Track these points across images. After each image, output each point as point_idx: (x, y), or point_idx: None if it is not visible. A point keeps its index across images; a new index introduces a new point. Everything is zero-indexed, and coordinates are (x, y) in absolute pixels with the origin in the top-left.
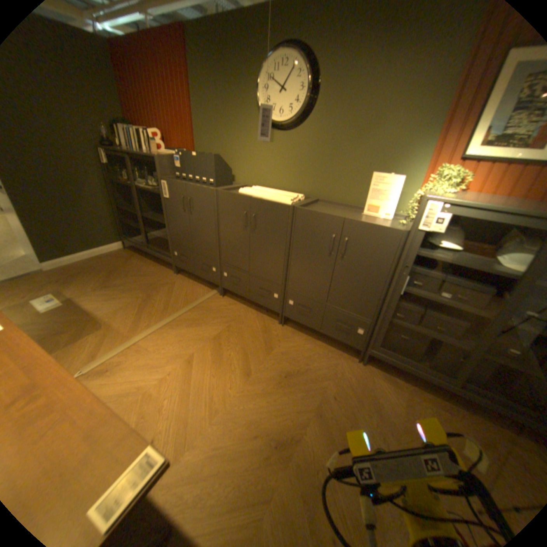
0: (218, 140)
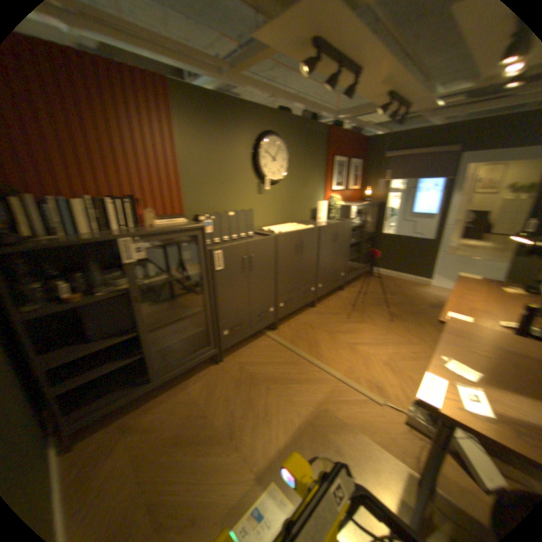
0: (215, 198)
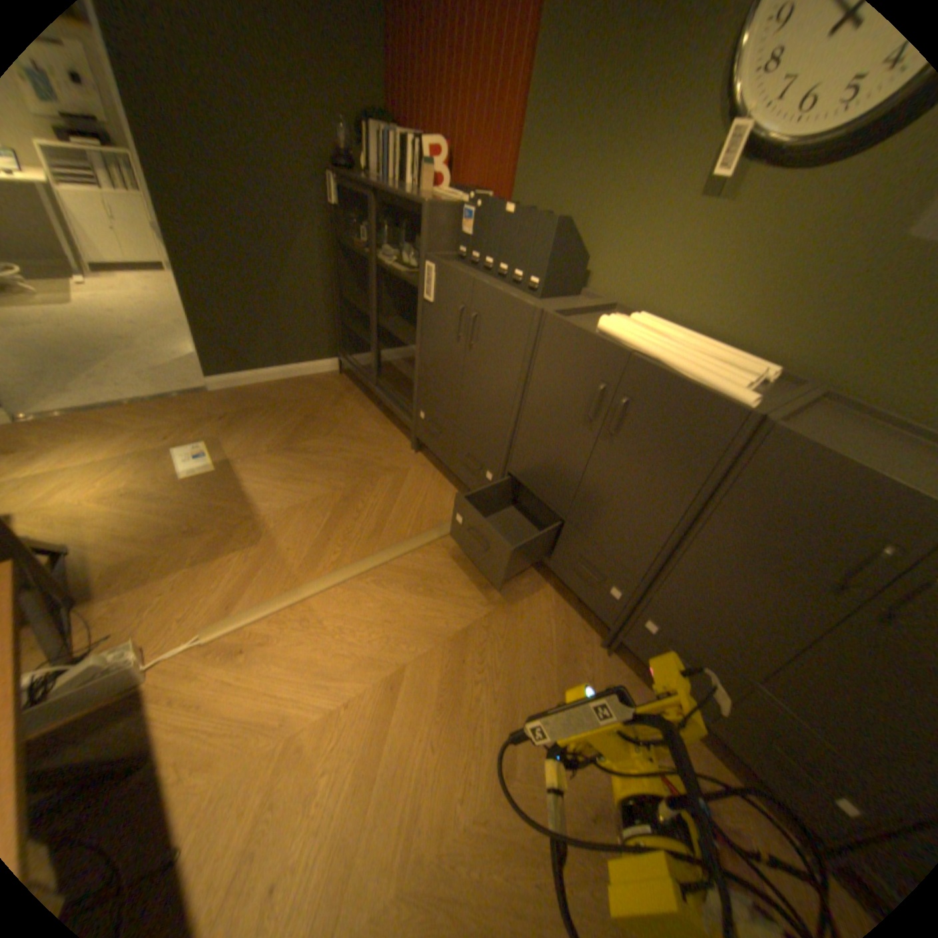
0: (575, 177)
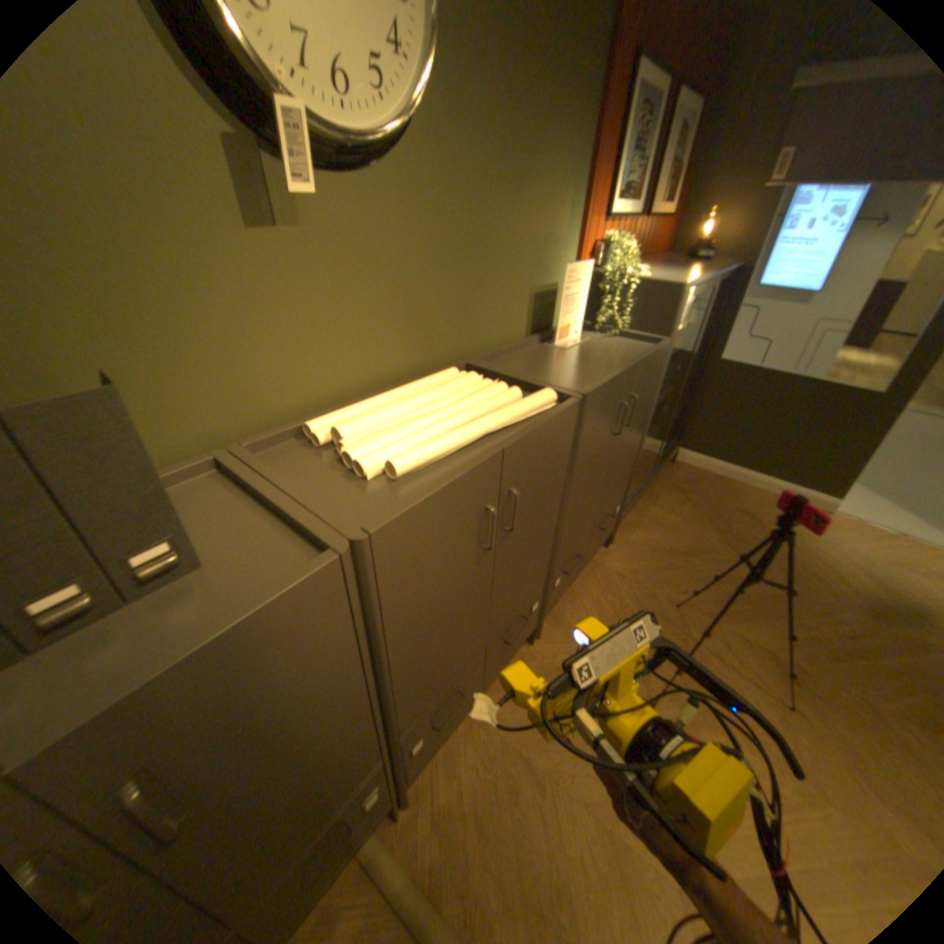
0: None
